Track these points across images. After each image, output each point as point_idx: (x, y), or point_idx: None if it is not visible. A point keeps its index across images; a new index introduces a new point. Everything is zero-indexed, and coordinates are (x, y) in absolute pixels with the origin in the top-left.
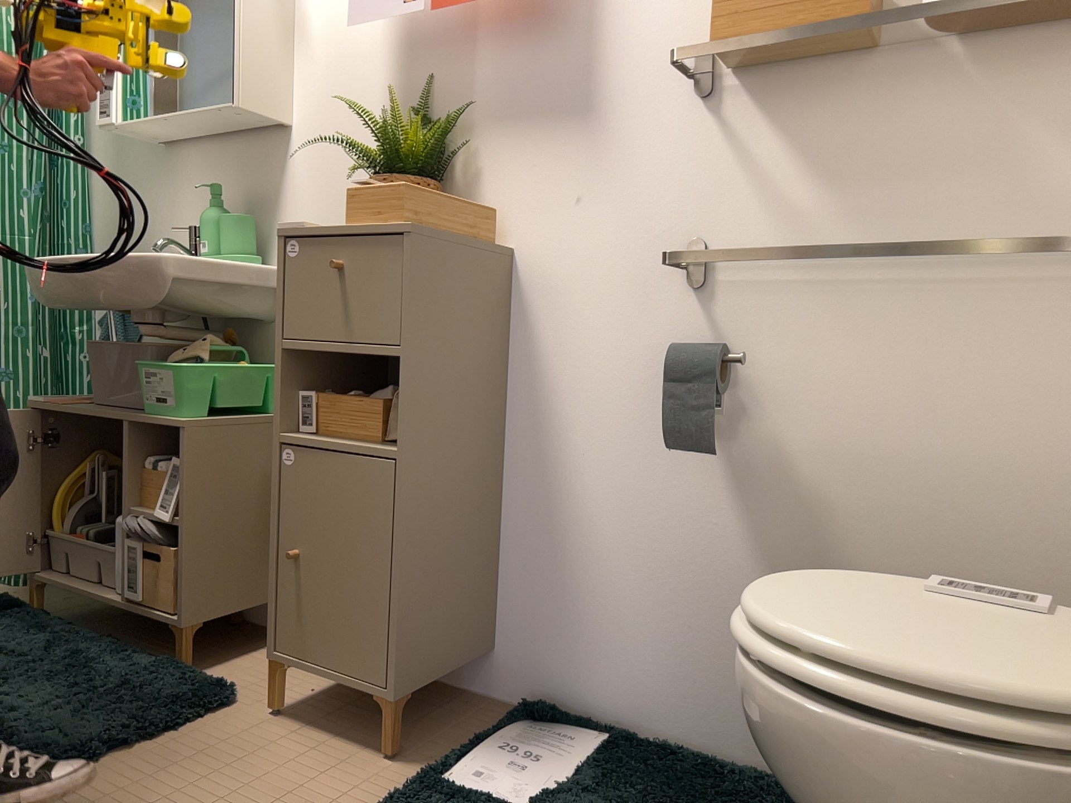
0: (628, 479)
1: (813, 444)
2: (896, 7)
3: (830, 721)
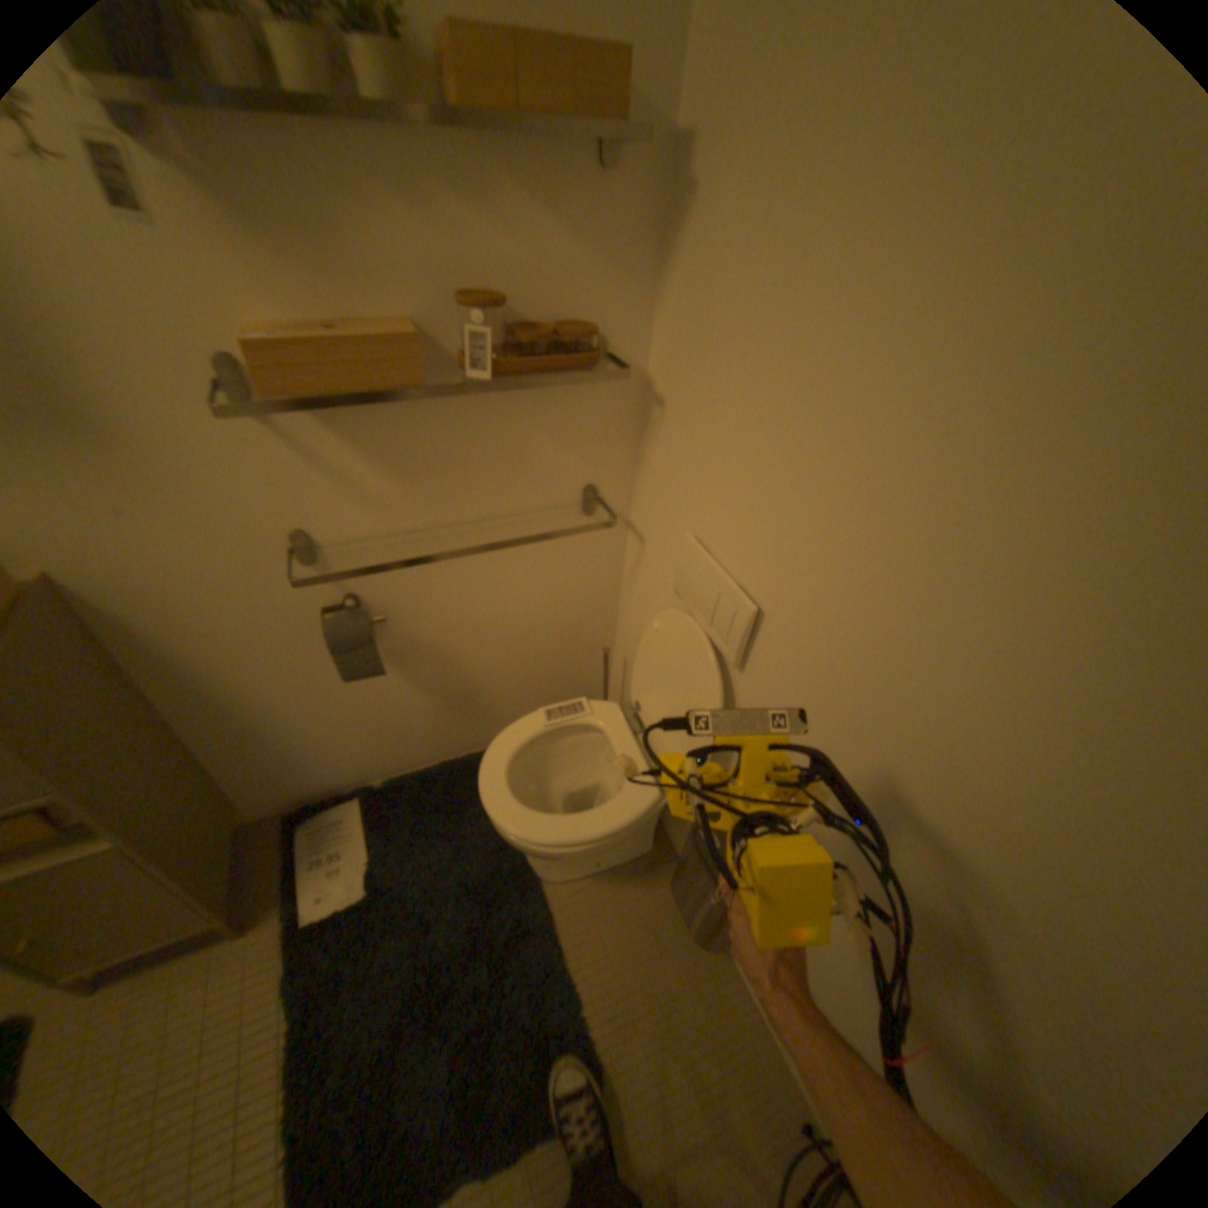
0: (307, 689)
1: (439, 628)
2: (433, 327)
3: (570, 854)
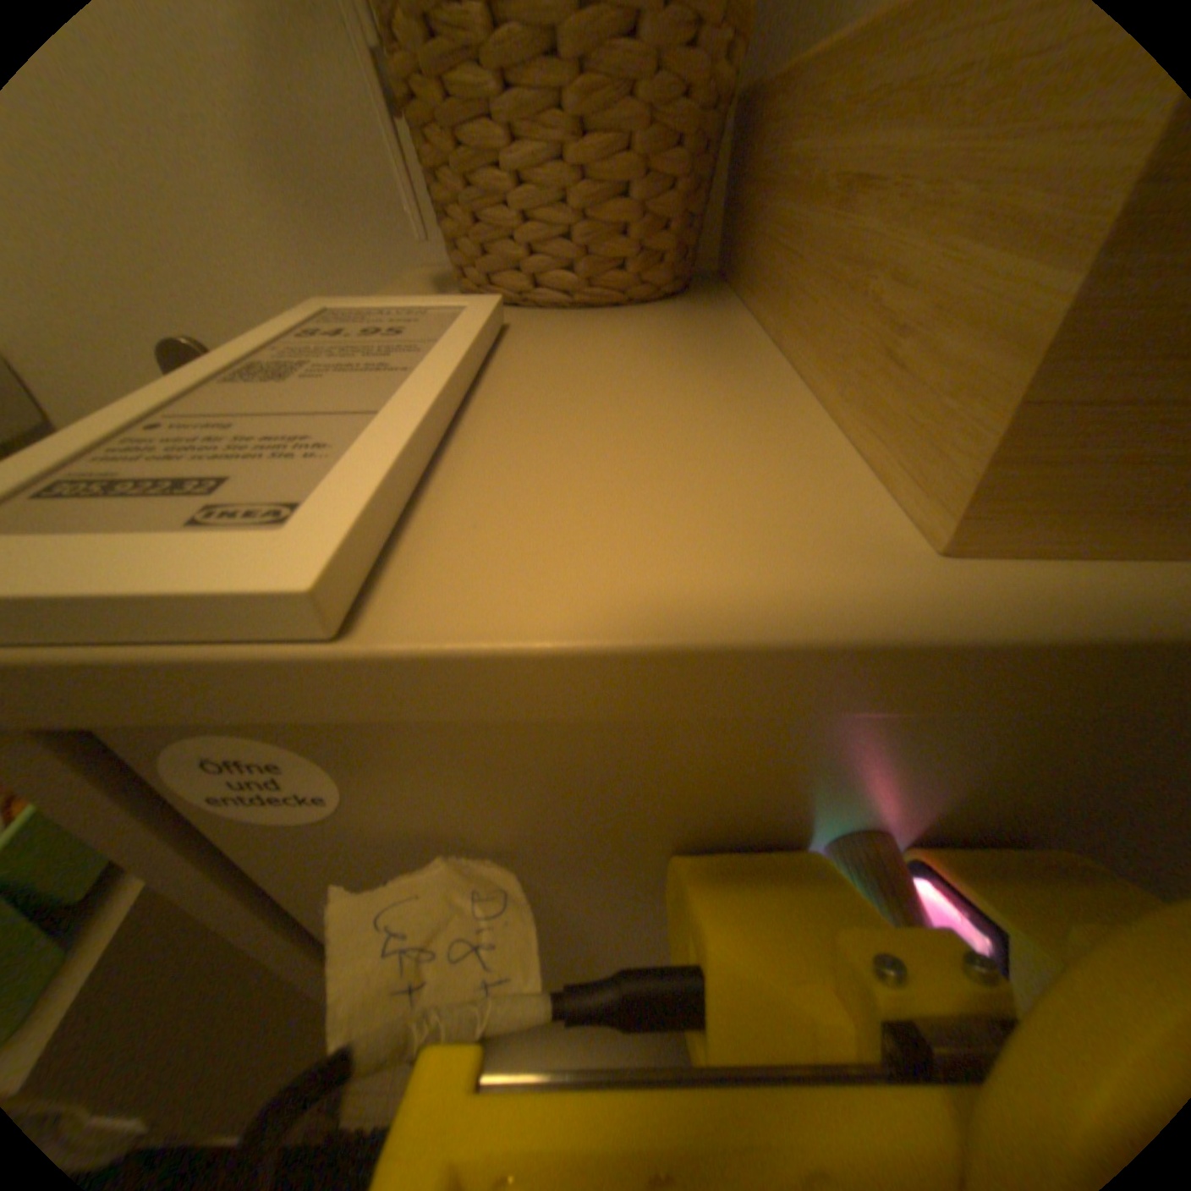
0: None
1: None
2: None
3: None
